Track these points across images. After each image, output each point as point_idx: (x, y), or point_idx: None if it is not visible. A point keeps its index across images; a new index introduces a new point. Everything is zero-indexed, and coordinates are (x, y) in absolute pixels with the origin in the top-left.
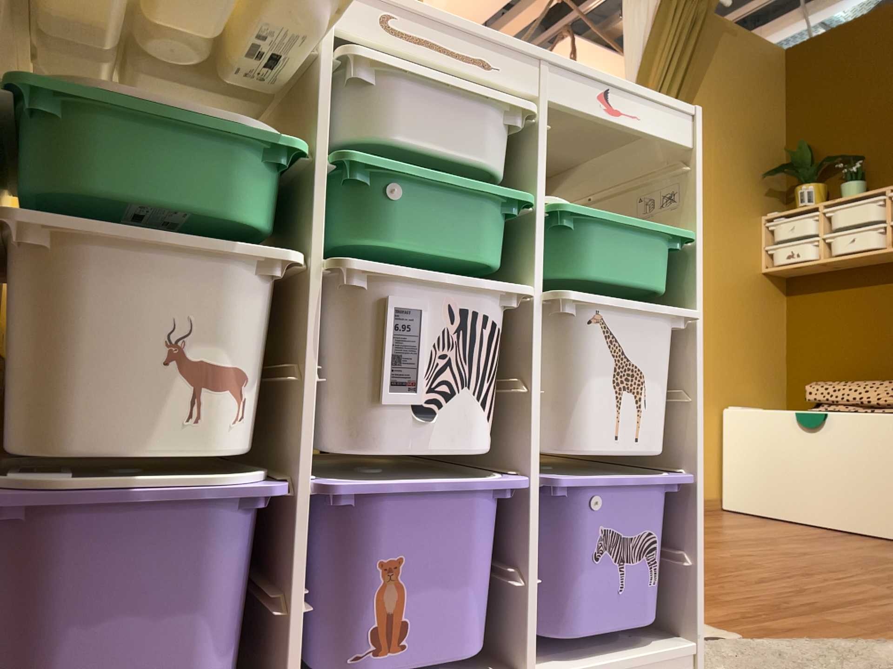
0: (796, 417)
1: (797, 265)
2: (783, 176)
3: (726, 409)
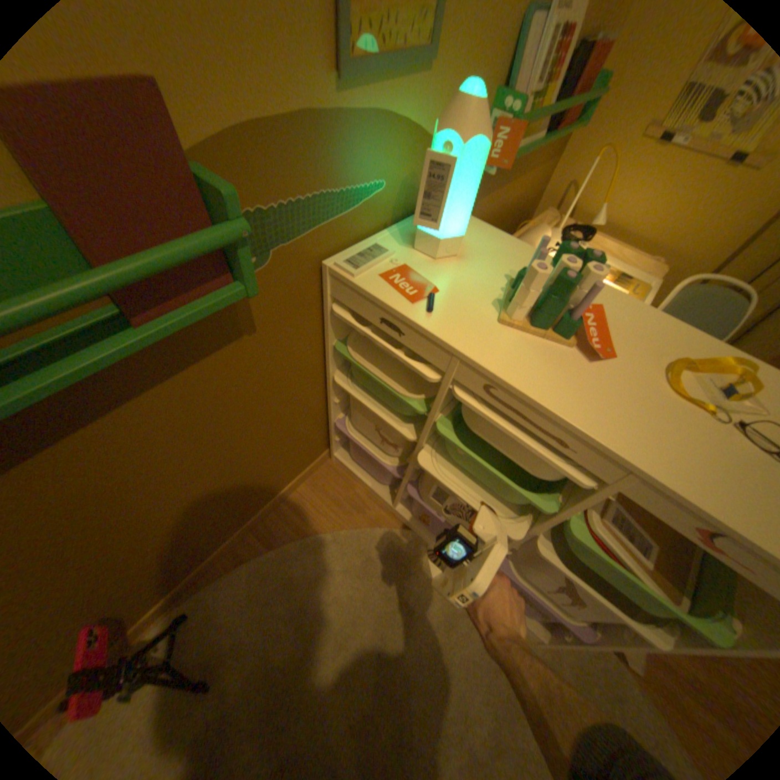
0: None
1: None
2: None
3: None
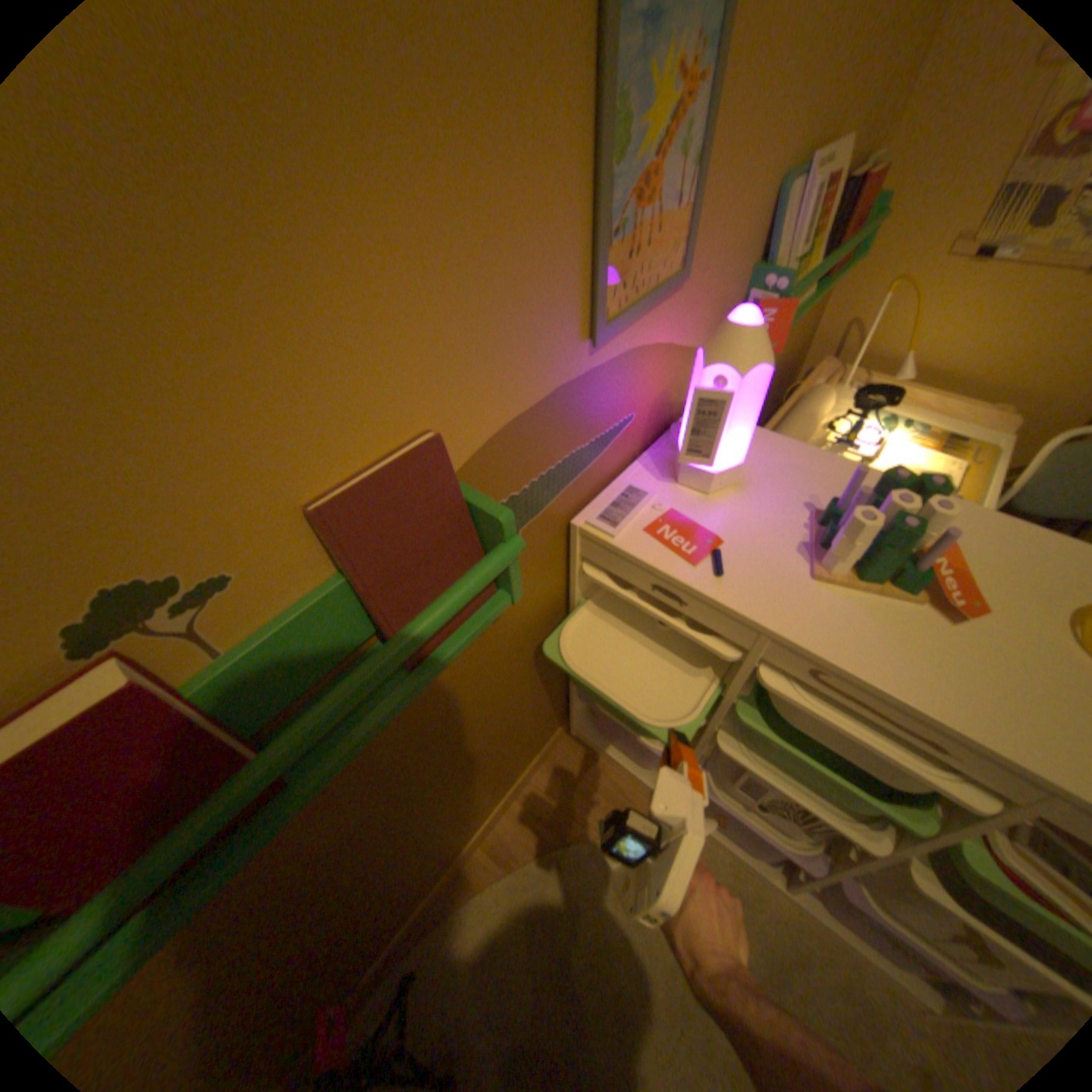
0: None
1: None
2: None
3: None
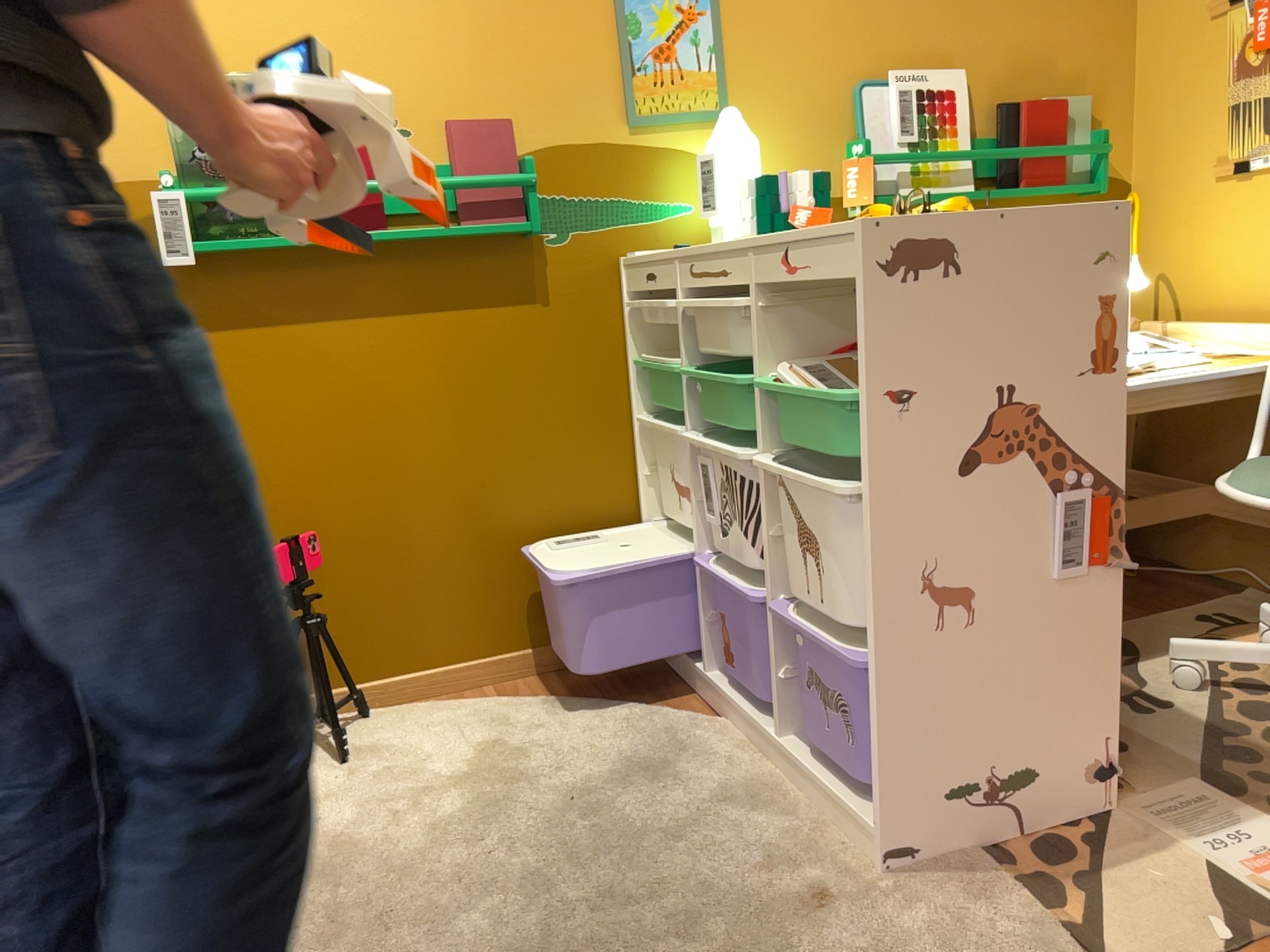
0: None
1: None
2: None
3: None
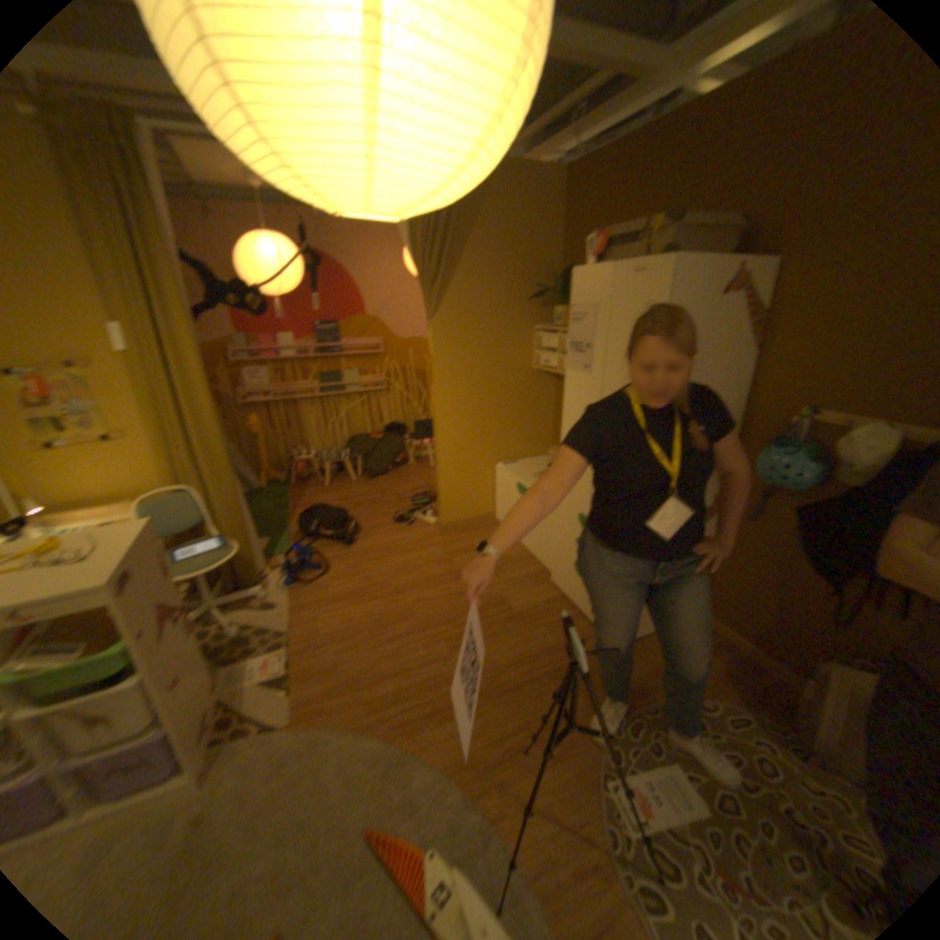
0: (516, 490)
1: (550, 372)
2: (548, 298)
3: (496, 469)
